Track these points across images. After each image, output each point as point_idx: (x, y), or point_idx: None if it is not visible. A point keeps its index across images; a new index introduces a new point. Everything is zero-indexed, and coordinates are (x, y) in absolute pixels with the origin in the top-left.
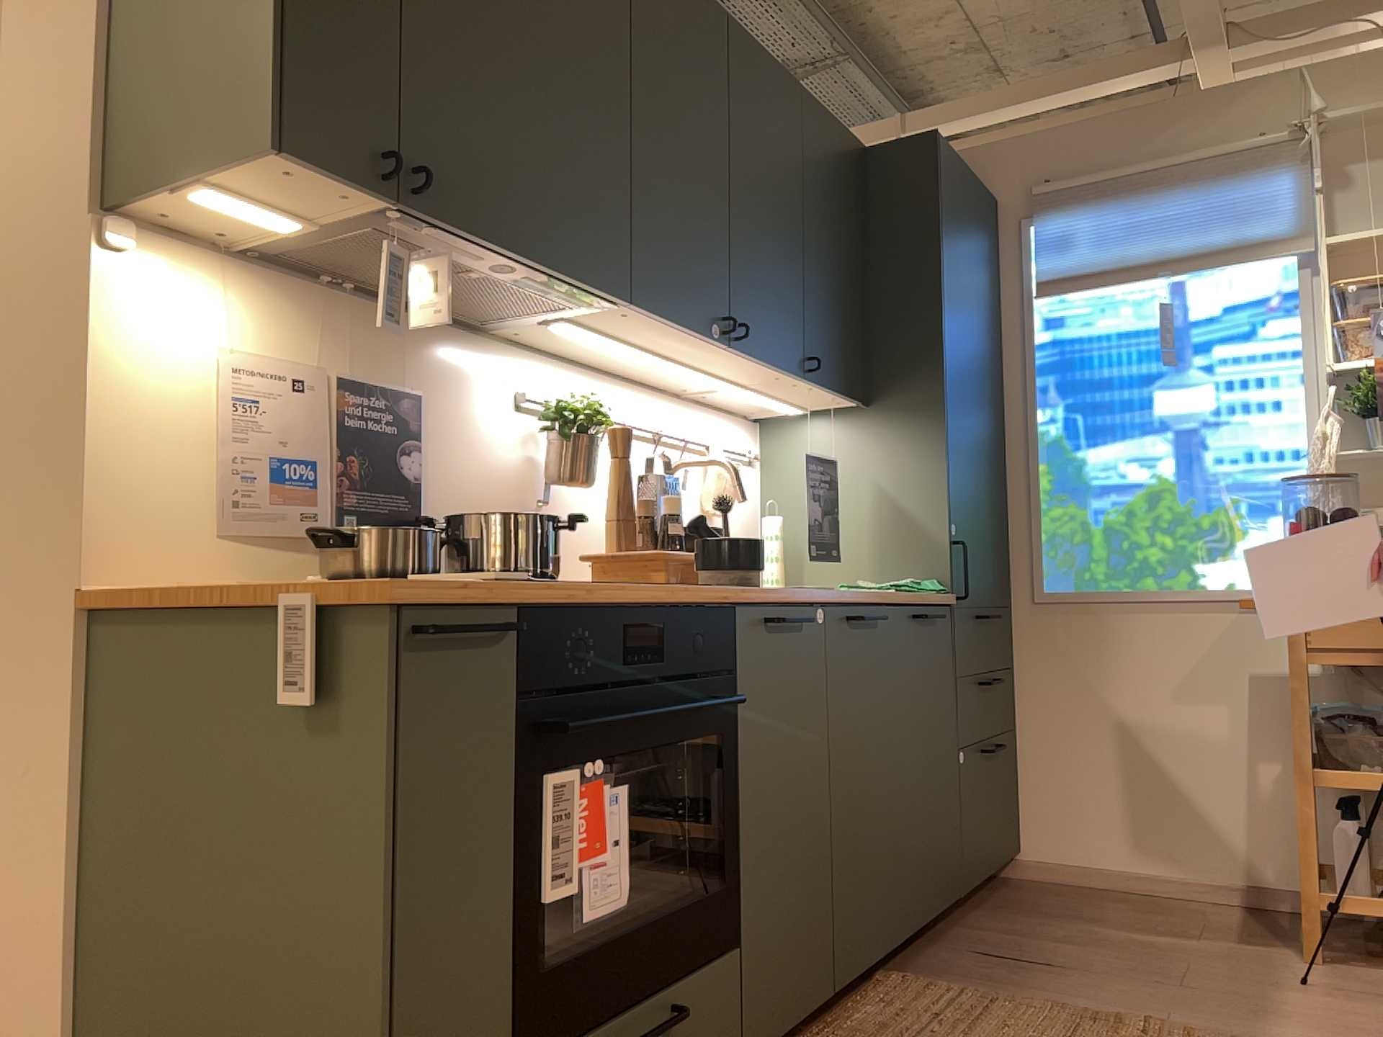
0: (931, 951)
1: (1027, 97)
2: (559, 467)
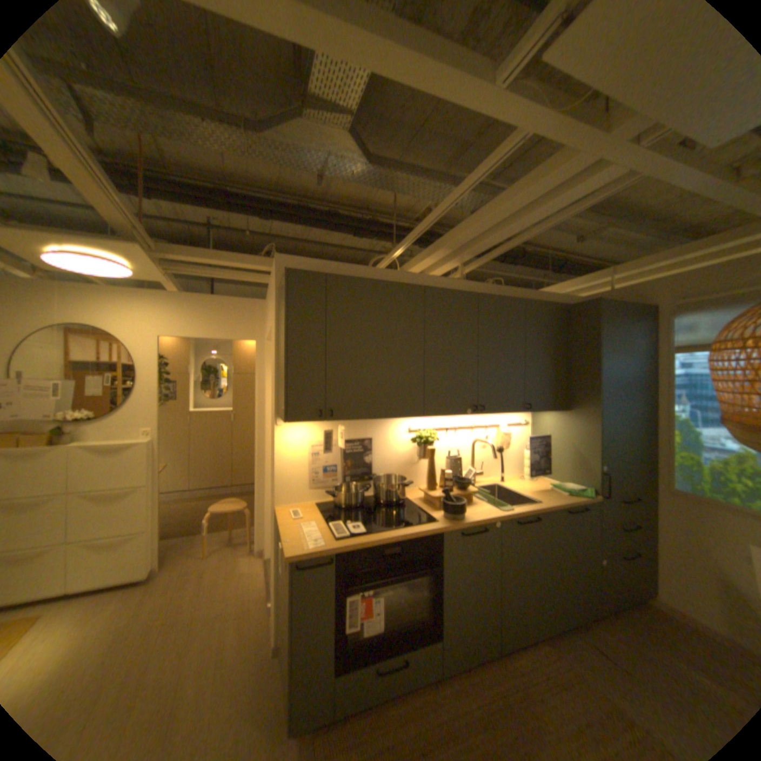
0: (575, 639)
1: (679, 252)
2: (419, 453)
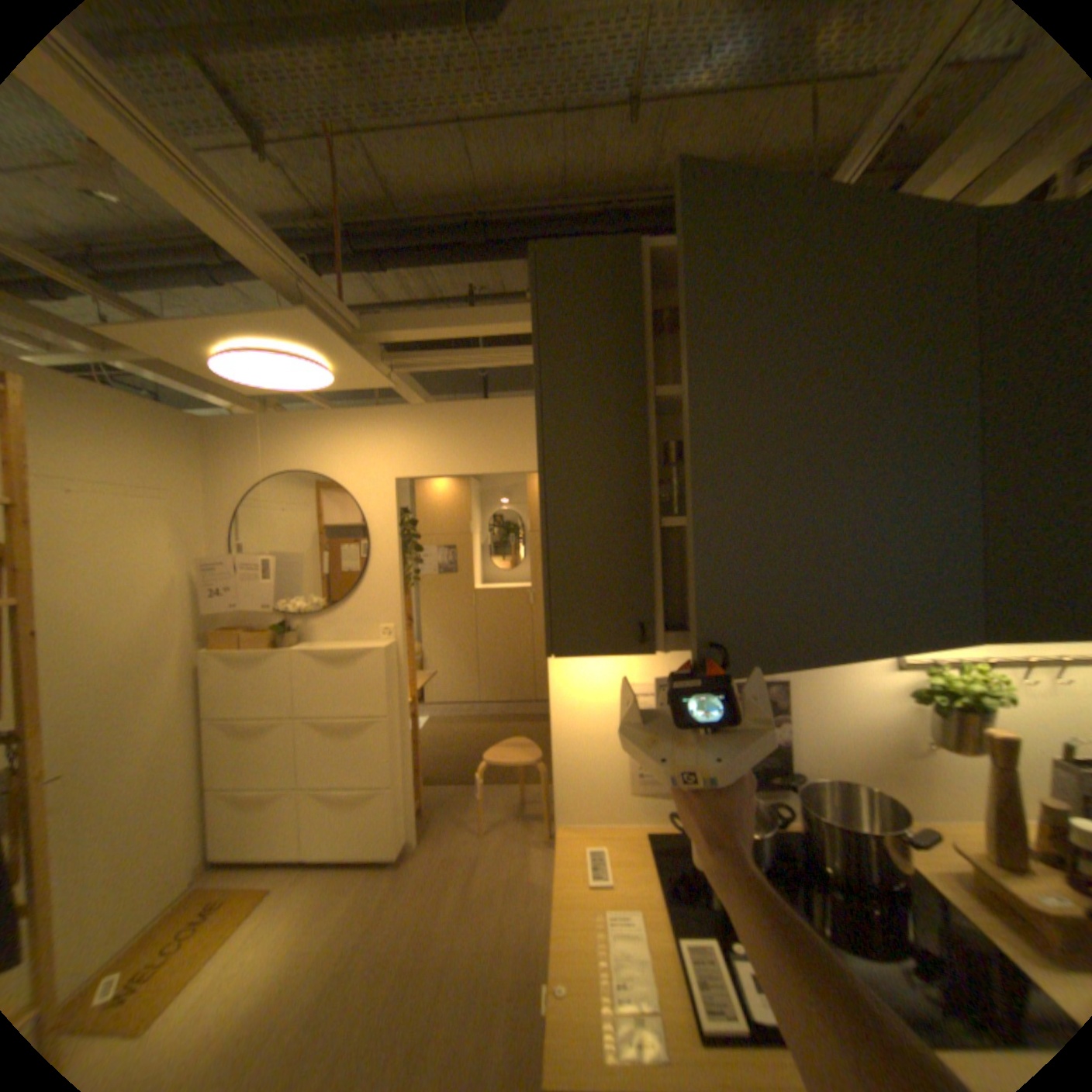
0: None
1: None
2: (944, 732)
